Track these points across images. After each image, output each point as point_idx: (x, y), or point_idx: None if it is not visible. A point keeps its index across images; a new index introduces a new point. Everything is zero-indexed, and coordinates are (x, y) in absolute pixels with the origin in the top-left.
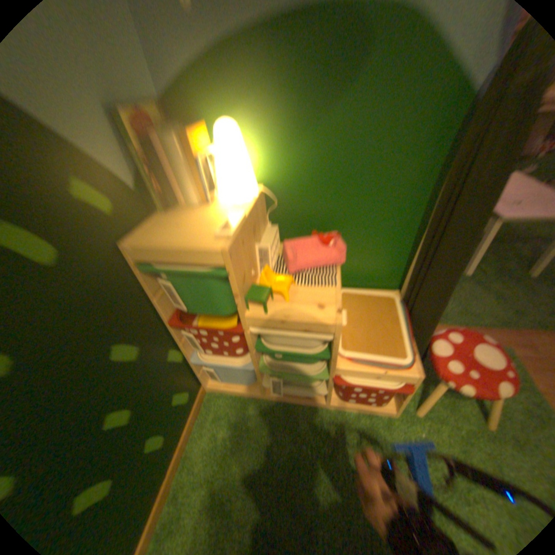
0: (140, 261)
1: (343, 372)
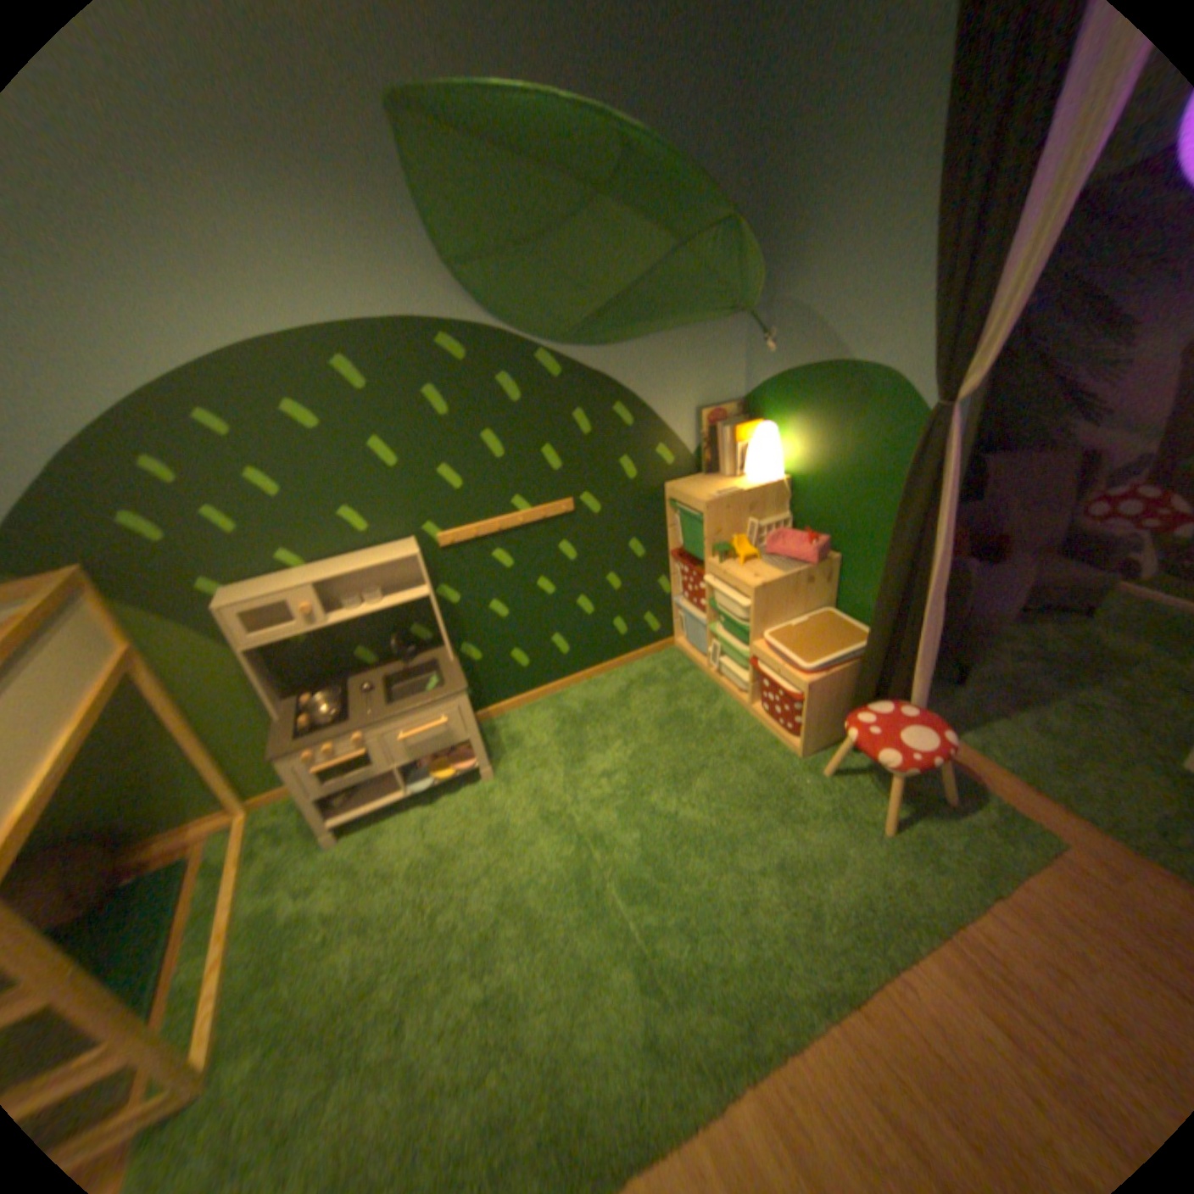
0: (670, 498)
1: (757, 654)
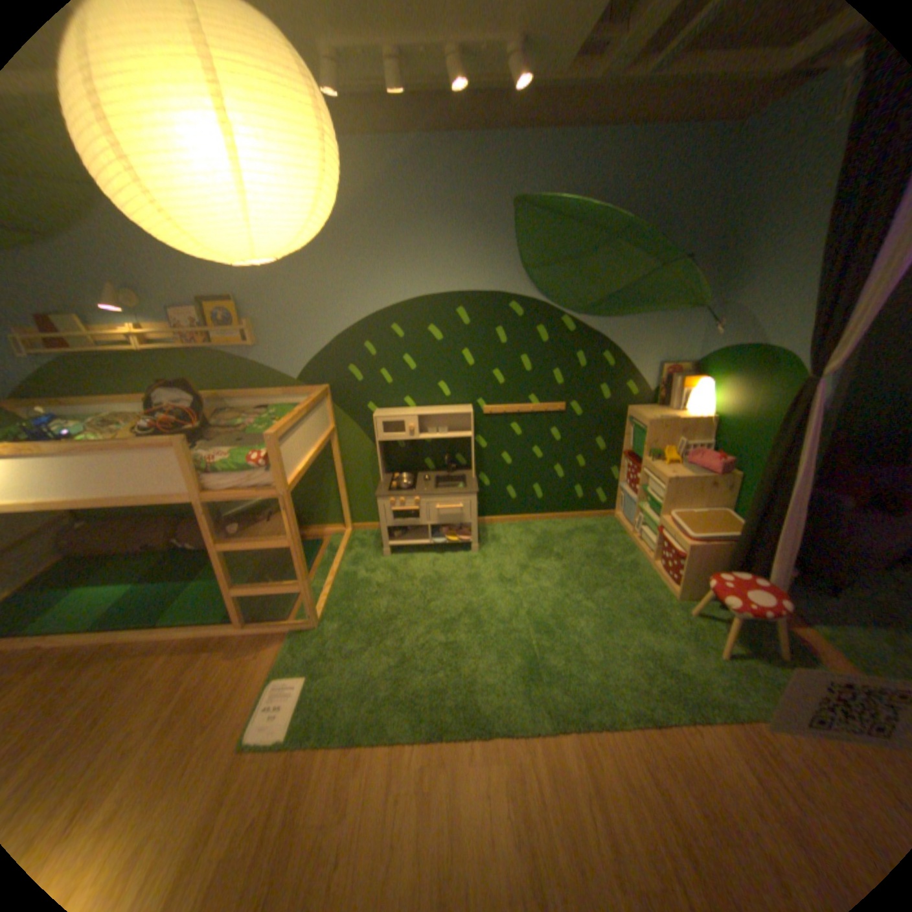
0: (630, 417)
1: (663, 524)
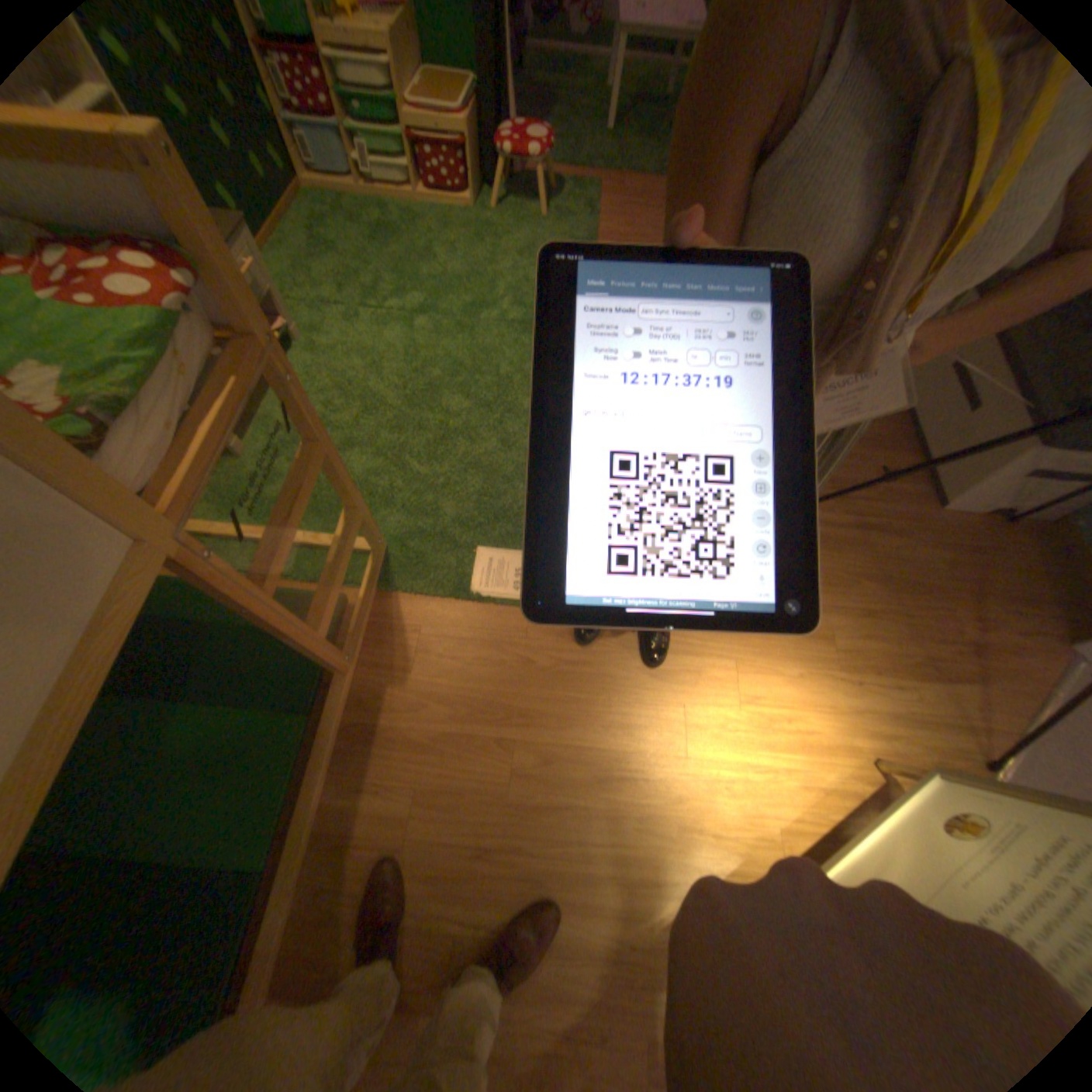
0: None
1: (409, 119)
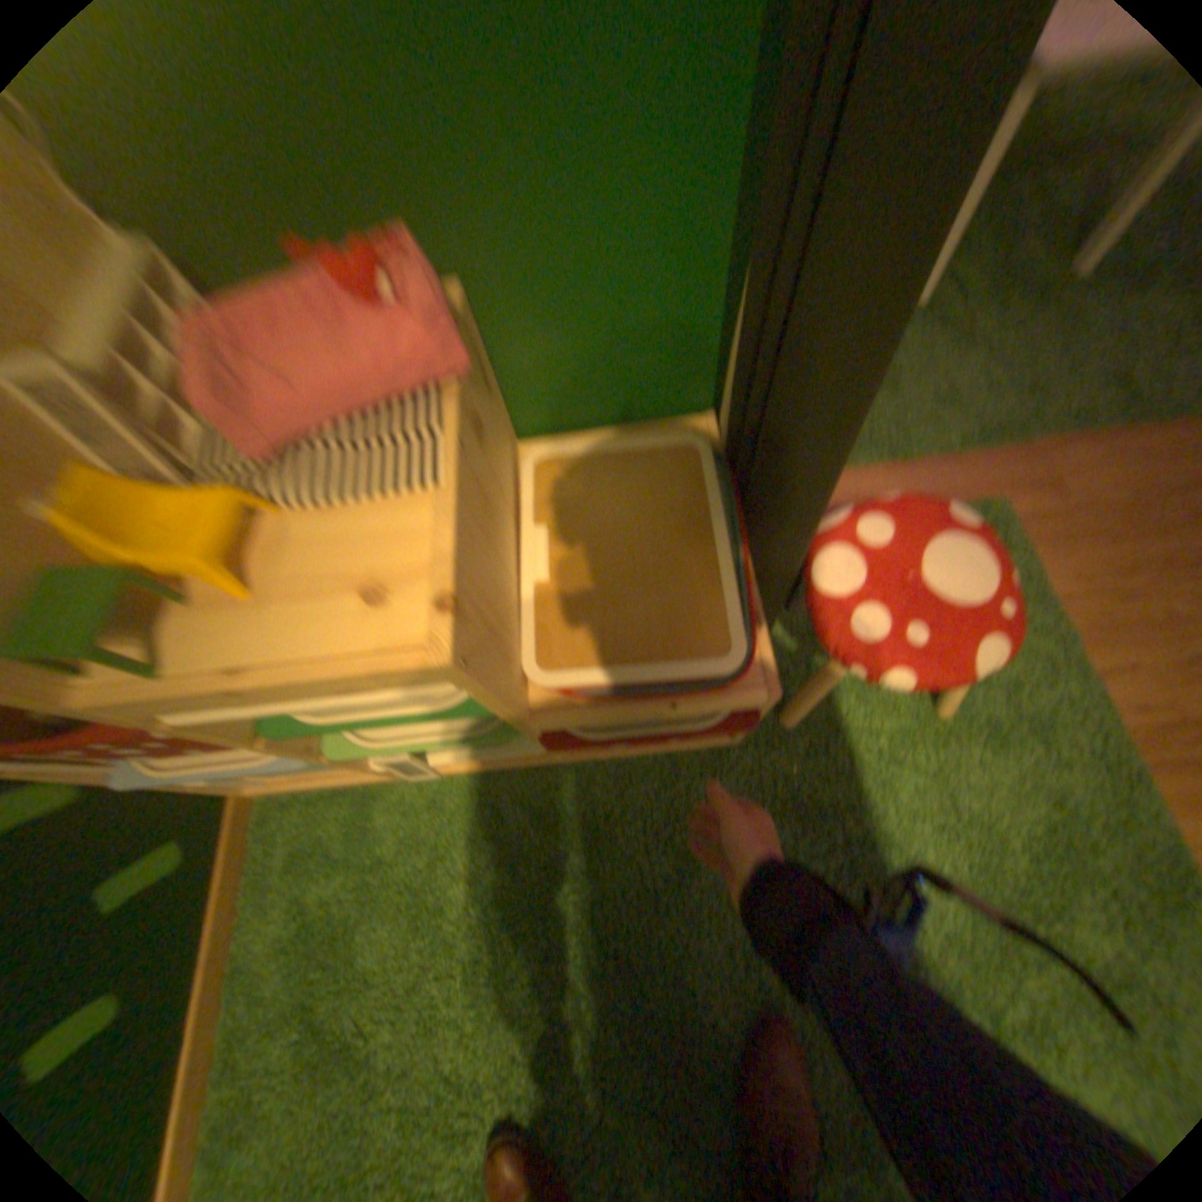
0: None
1: (559, 722)
